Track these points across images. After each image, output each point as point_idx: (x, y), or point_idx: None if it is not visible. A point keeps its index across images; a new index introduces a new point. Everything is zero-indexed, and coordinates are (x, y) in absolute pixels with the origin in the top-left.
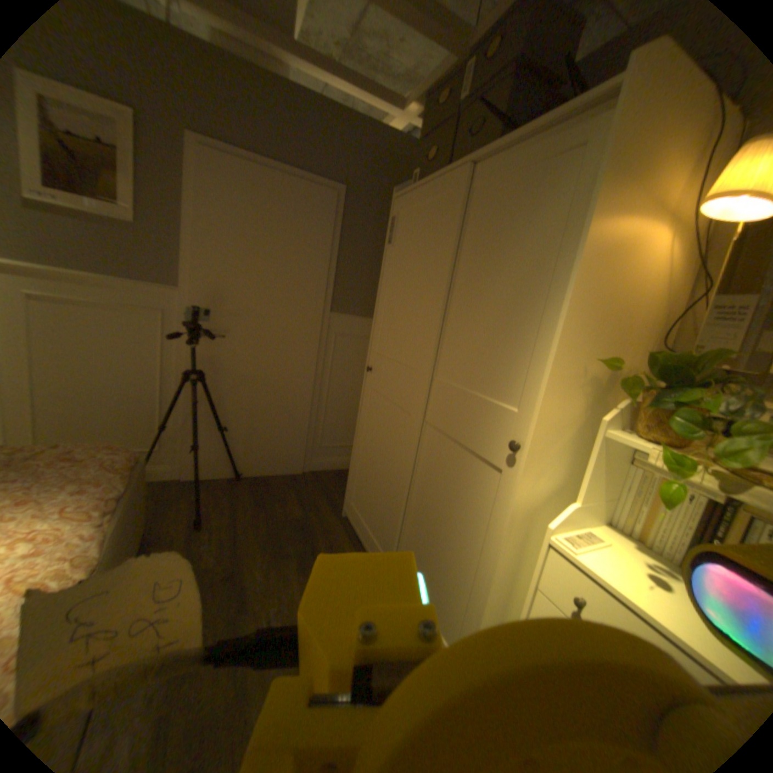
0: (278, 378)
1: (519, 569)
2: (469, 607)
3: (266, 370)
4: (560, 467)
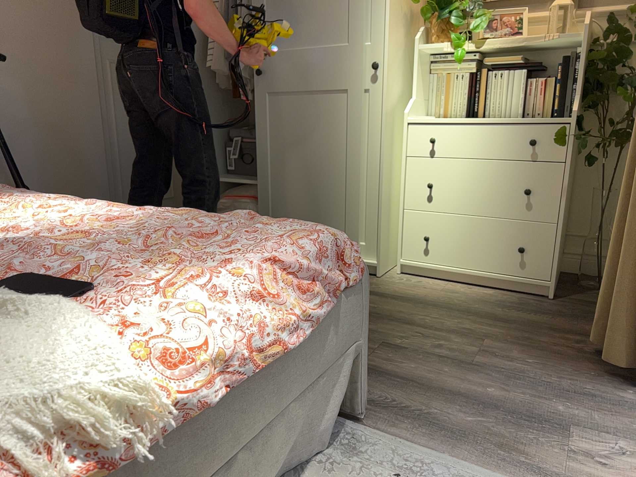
0: (64, 121)
1: (392, 155)
2: (369, 198)
3: (49, 112)
4: (399, 79)
